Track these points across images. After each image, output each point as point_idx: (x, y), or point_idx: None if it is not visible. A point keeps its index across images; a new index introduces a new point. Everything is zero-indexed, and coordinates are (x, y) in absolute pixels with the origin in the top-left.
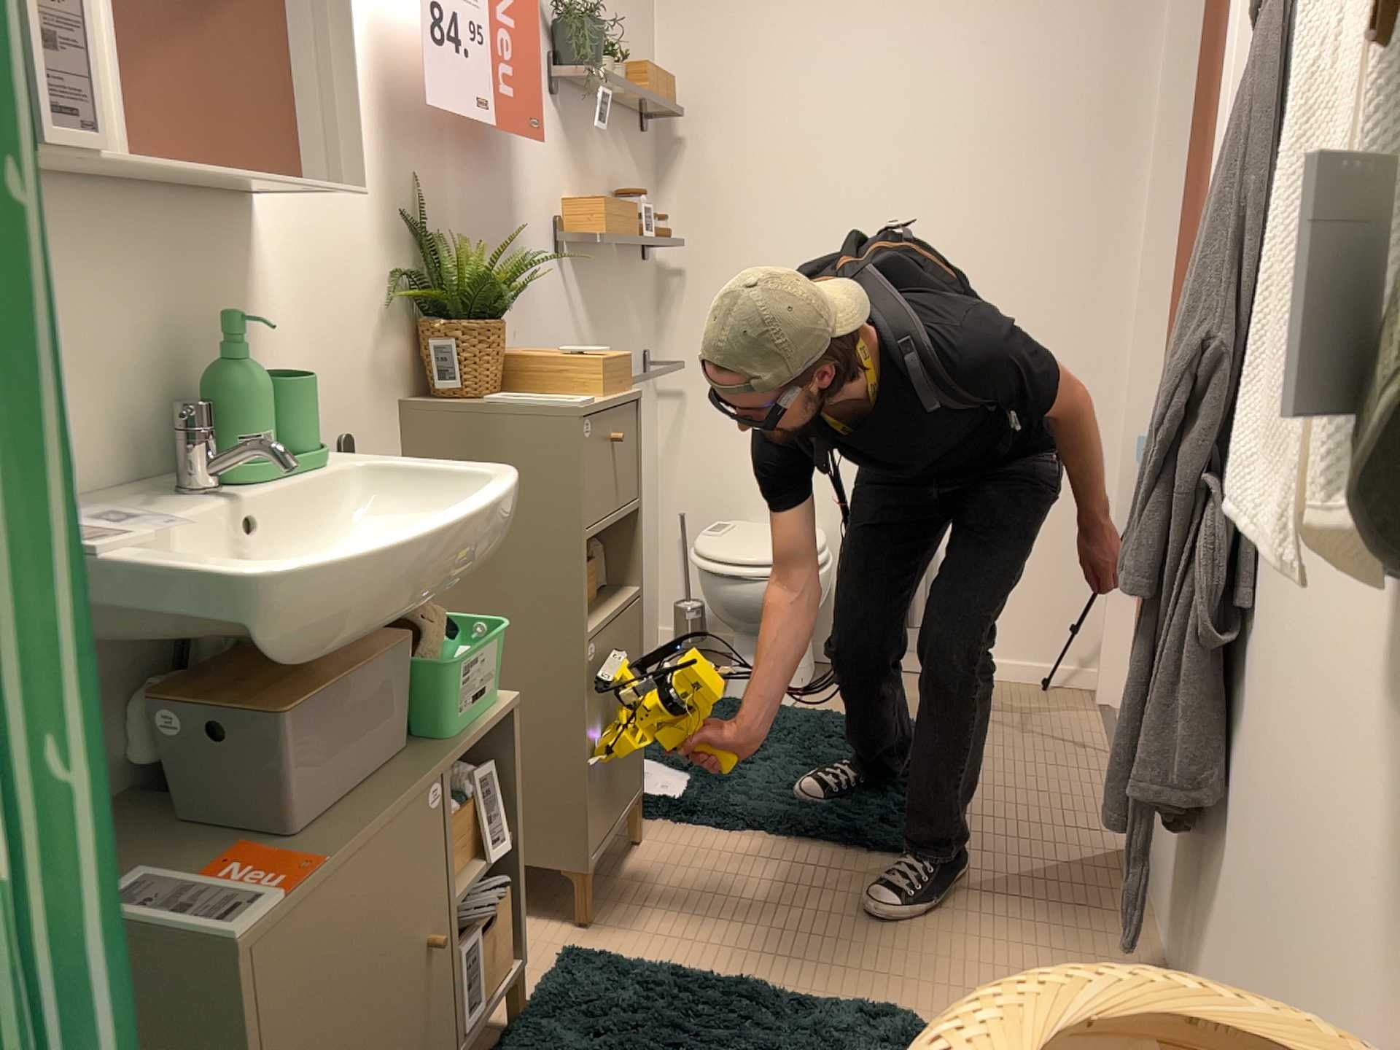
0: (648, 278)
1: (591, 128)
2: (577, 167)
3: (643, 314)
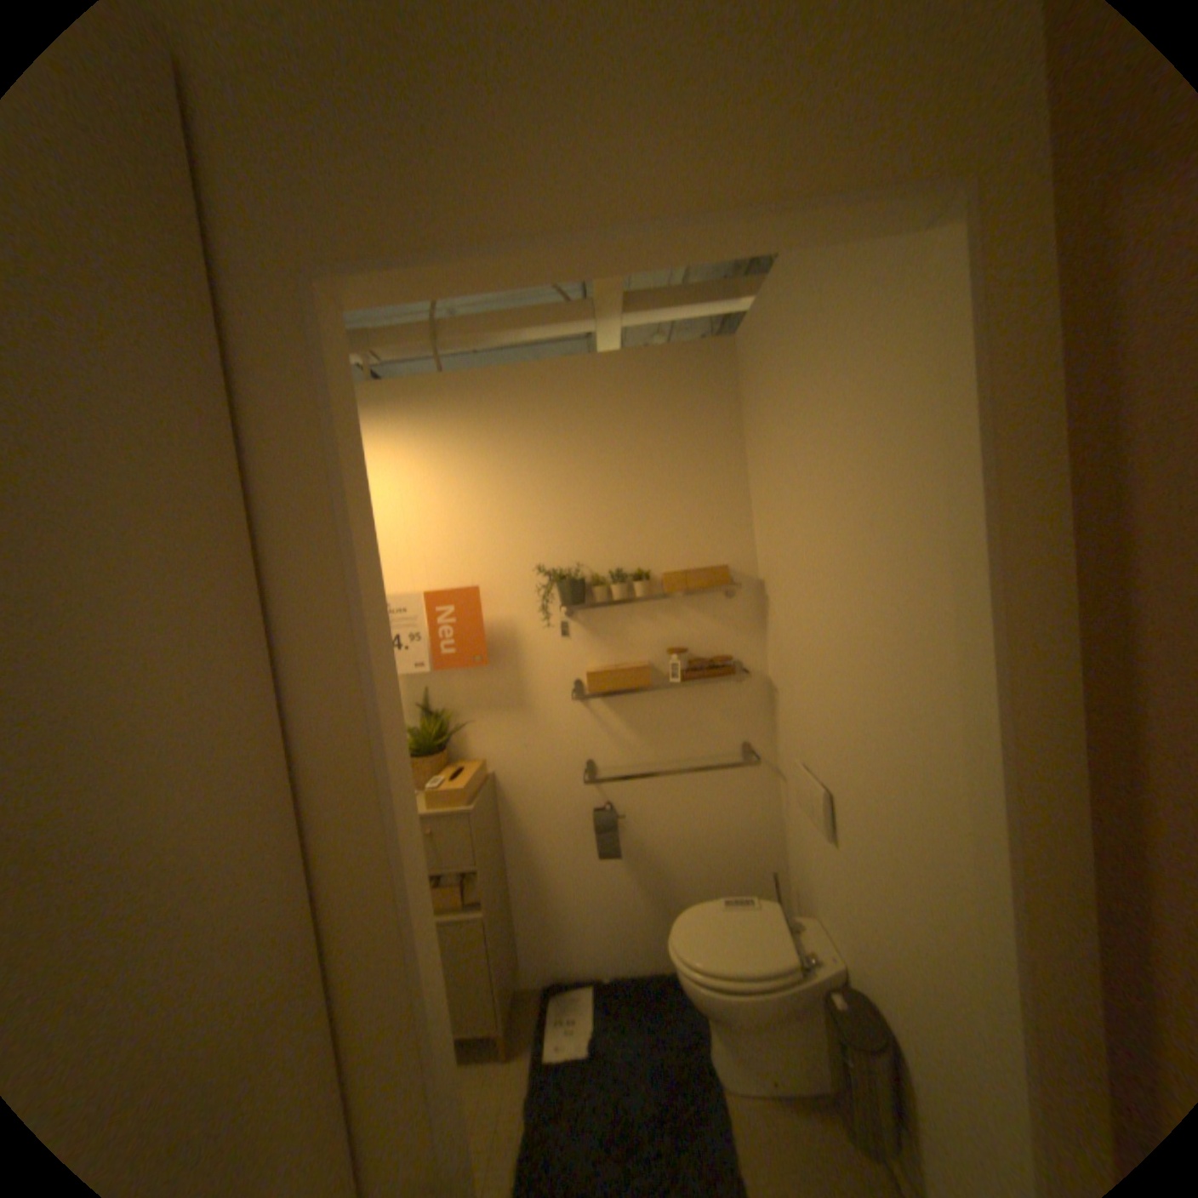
0: (749, 693)
1: (630, 617)
2: (605, 646)
3: (738, 719)
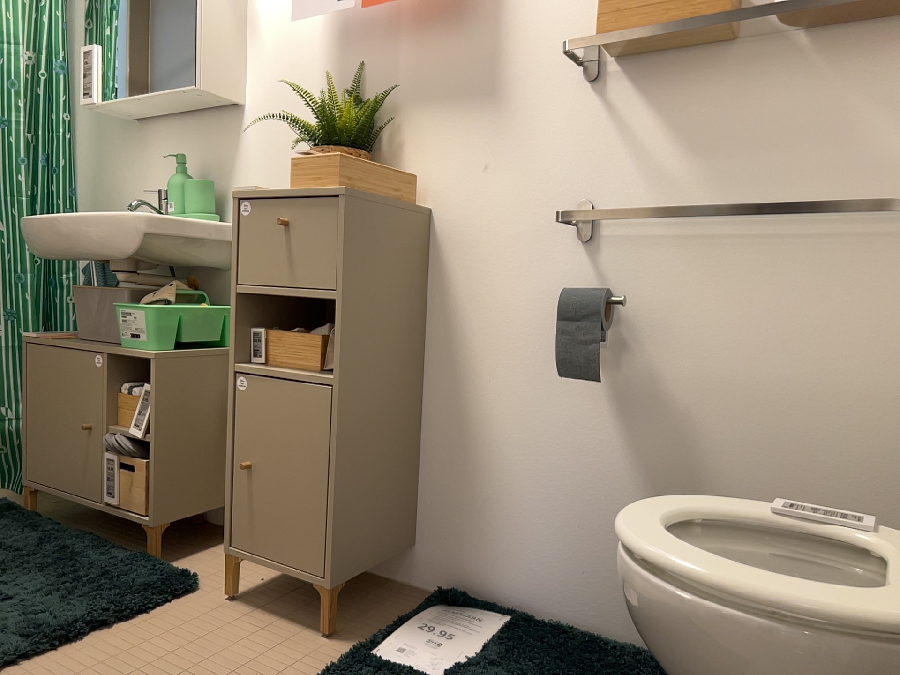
0: None
1: None
2: None
3: None
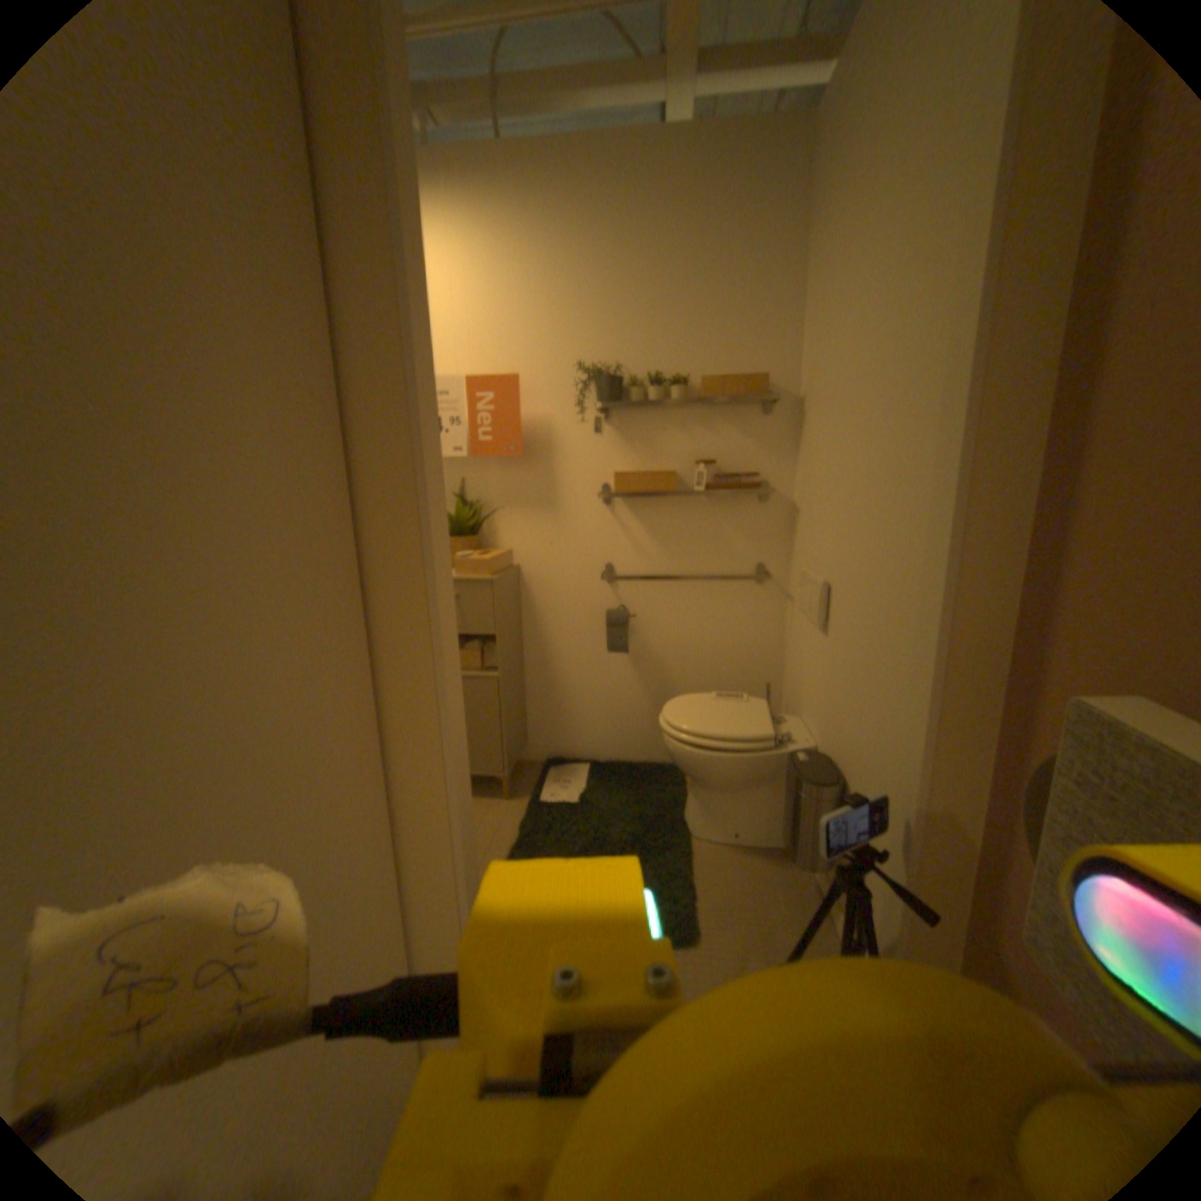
0: (774, 510)
1: (664, 421)
2: (637, 448)
3: (759, 535)
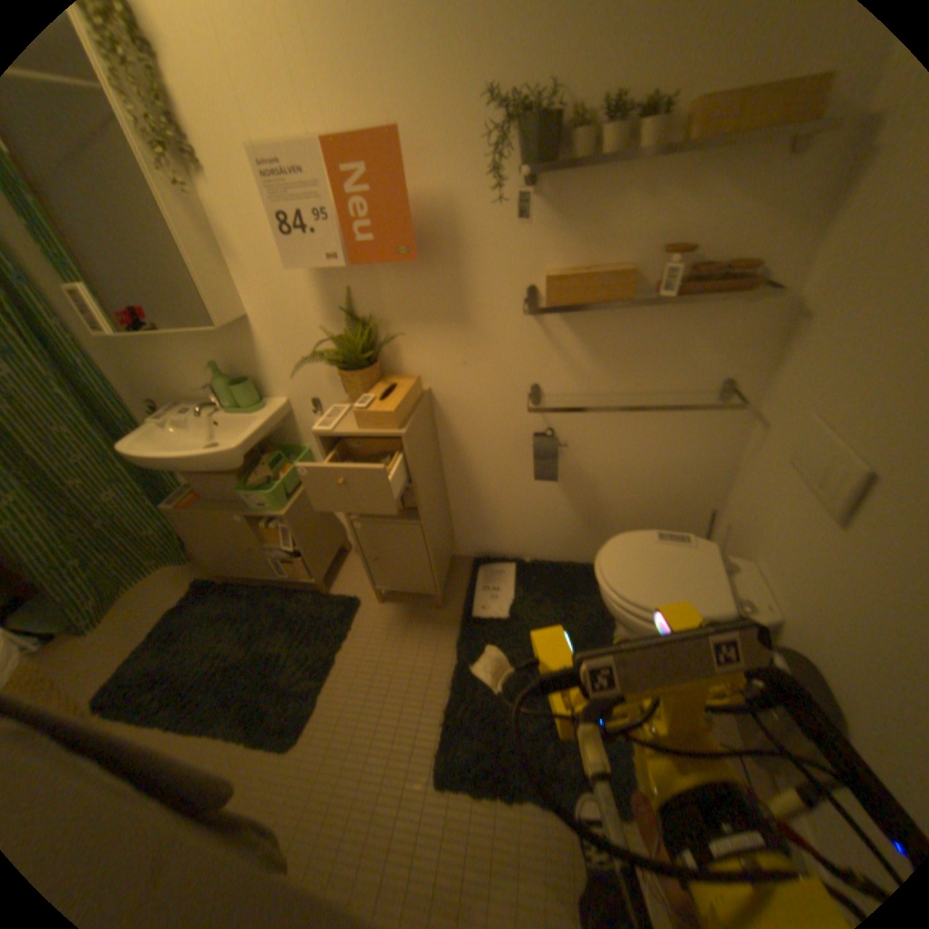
0: (762, 314)
1: (619, 187)
2: (575, 235)
3: (732, 348)
